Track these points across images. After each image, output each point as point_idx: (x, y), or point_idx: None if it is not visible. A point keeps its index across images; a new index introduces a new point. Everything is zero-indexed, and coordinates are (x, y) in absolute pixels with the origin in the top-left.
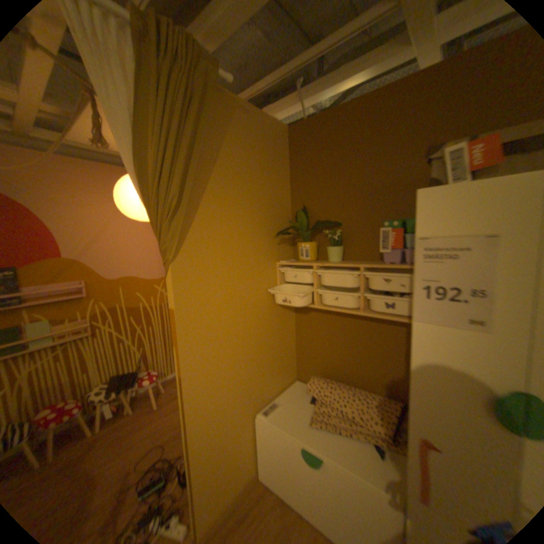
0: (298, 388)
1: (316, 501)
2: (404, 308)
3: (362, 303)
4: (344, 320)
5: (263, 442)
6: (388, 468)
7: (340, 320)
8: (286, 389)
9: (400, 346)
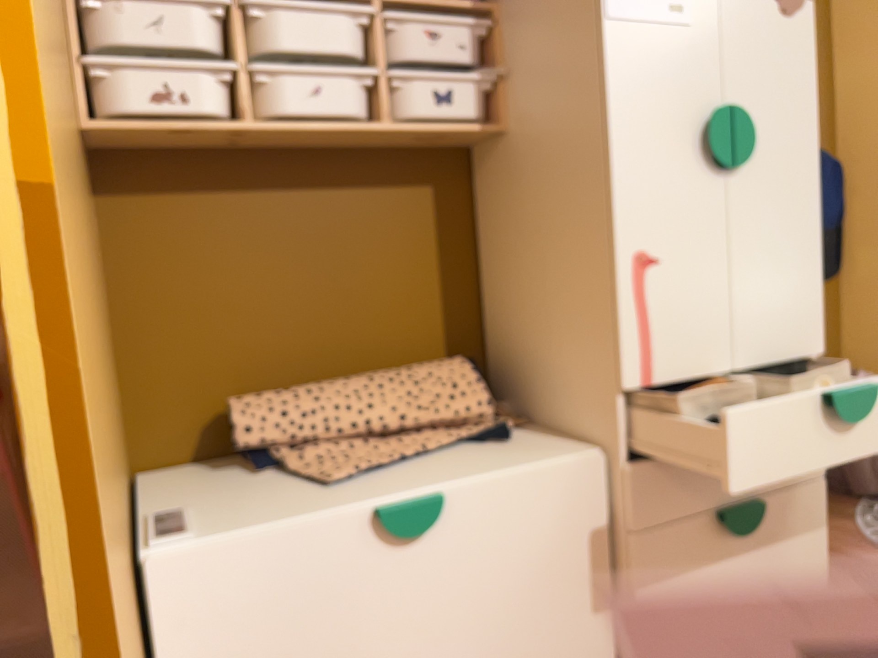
0: (172, 477)
1: (428, 654)
2: (471, 99)
3: (386, 97)
4: (290, 201)
5: (200, 642)
6: (530, 443)
7: (277, 201)
8: (138, 494)
9: (428, 232)
